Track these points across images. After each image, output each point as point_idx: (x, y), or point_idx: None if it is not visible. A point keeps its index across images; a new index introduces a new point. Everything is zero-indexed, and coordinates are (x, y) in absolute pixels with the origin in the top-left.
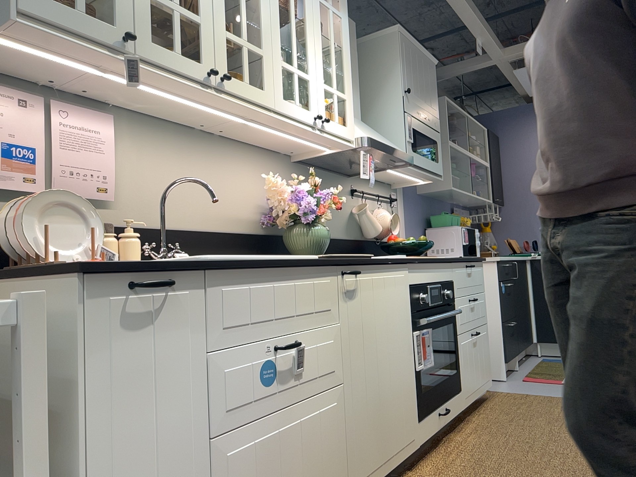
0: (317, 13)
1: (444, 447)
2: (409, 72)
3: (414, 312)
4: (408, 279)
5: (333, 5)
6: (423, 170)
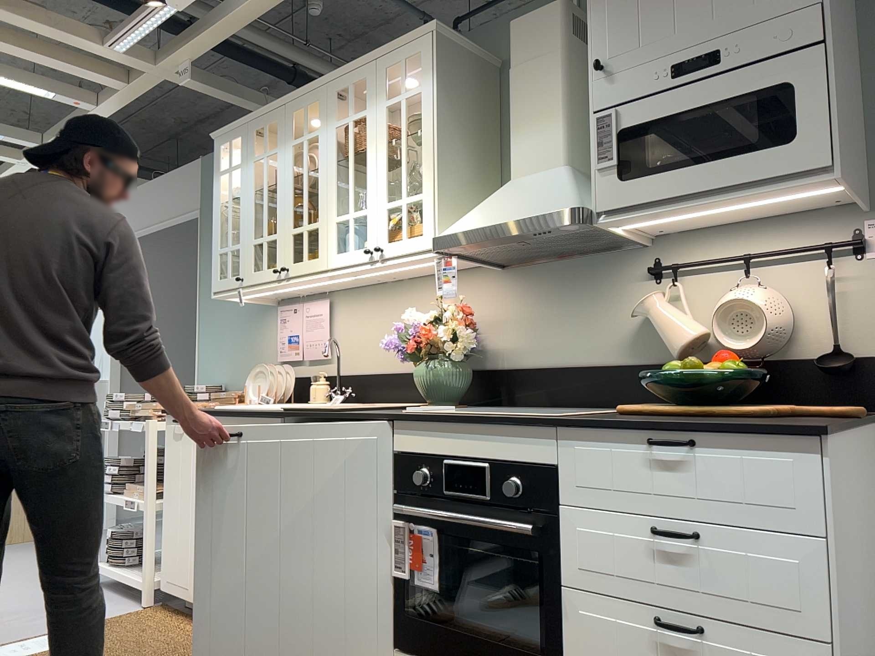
0: (381, 124)
1: None
2: (617, 14)
3: (401, 493)
4: (393, 444)
5: (405, 91)
6: (691, 198)
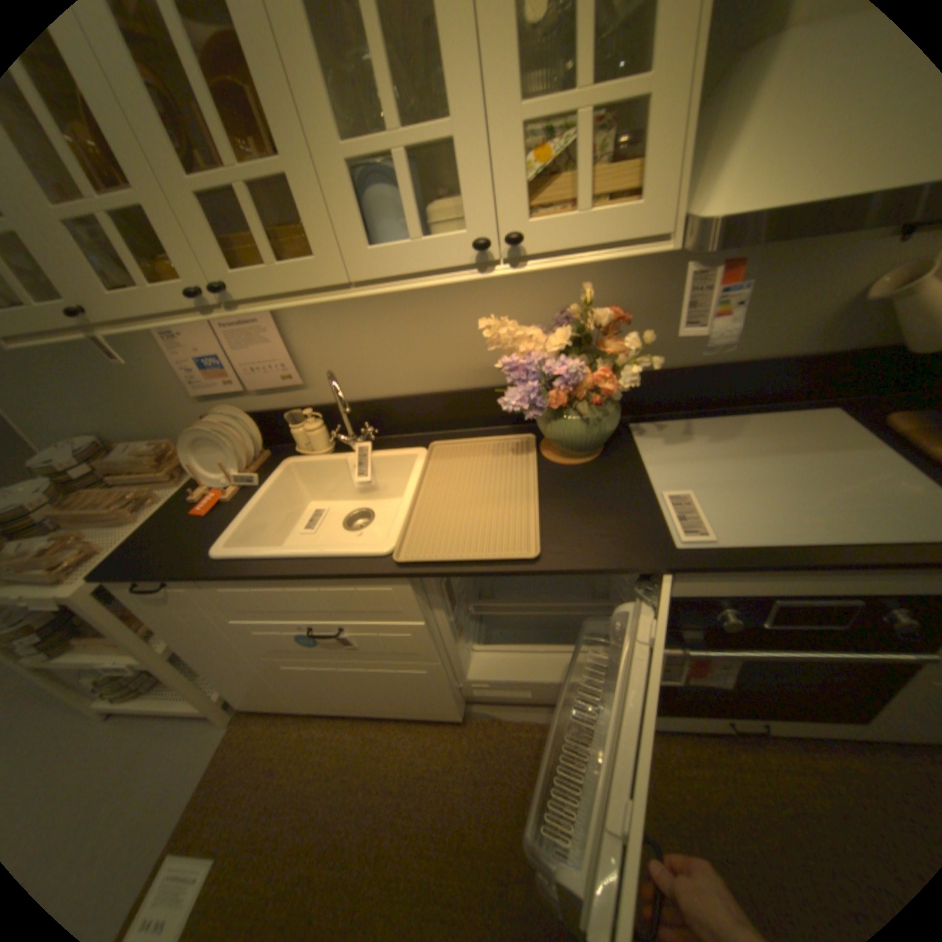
0: None
1: (723, 750)
2: None
3: (680, 629)
4: (672, 589)
5: None
6: None
